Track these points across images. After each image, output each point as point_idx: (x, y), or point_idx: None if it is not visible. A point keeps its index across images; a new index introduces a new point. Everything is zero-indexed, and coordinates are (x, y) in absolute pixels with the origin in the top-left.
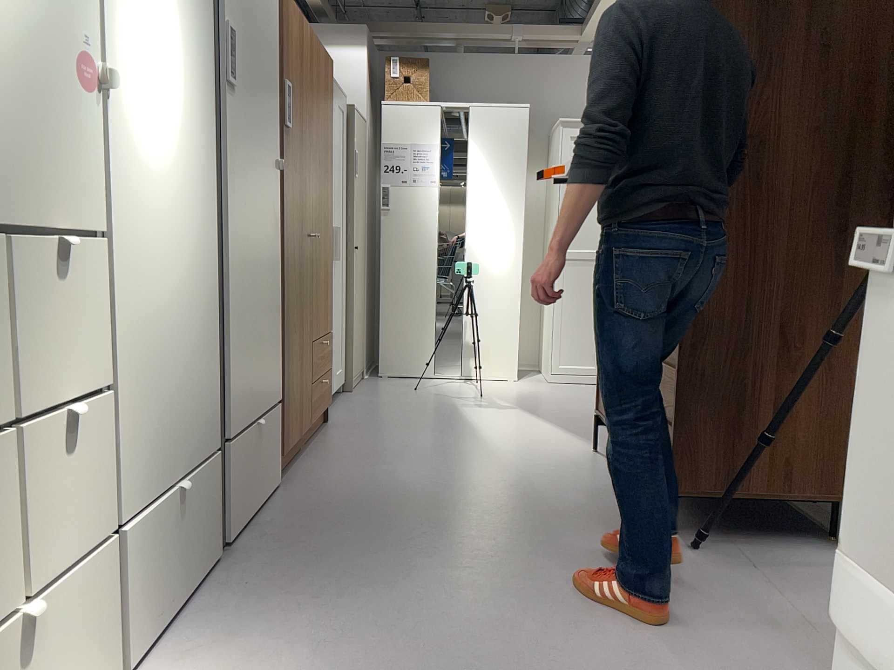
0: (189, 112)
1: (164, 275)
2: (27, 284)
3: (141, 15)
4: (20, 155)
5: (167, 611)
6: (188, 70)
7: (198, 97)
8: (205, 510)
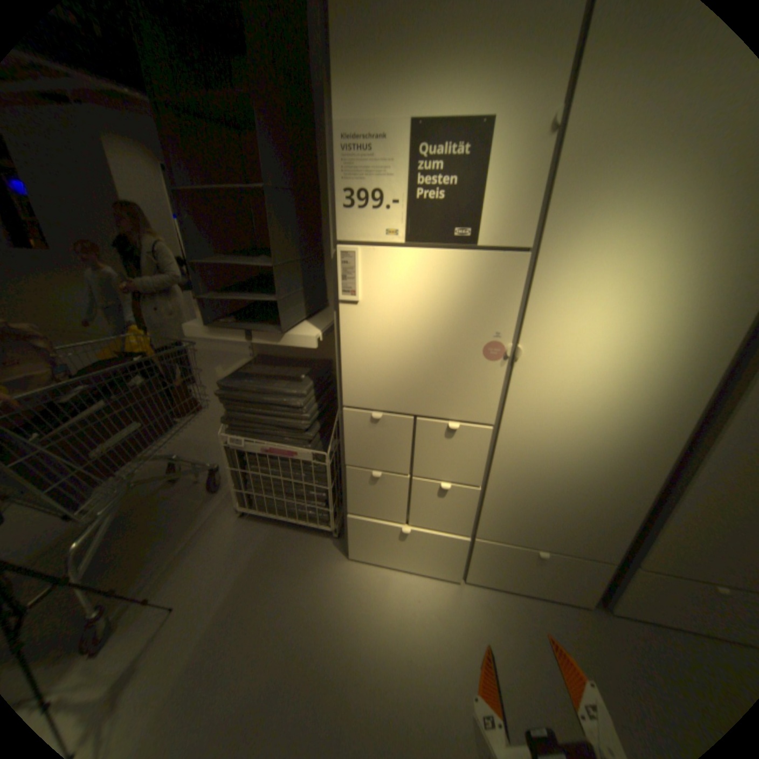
0: (665, 358)
1: (569, 456)
2: (431, 437)
3: (594, 302)
4: (436, 391)
5: (513, 589)
6: (680, 325)
7: (697, 344)
8: (582, 581)
